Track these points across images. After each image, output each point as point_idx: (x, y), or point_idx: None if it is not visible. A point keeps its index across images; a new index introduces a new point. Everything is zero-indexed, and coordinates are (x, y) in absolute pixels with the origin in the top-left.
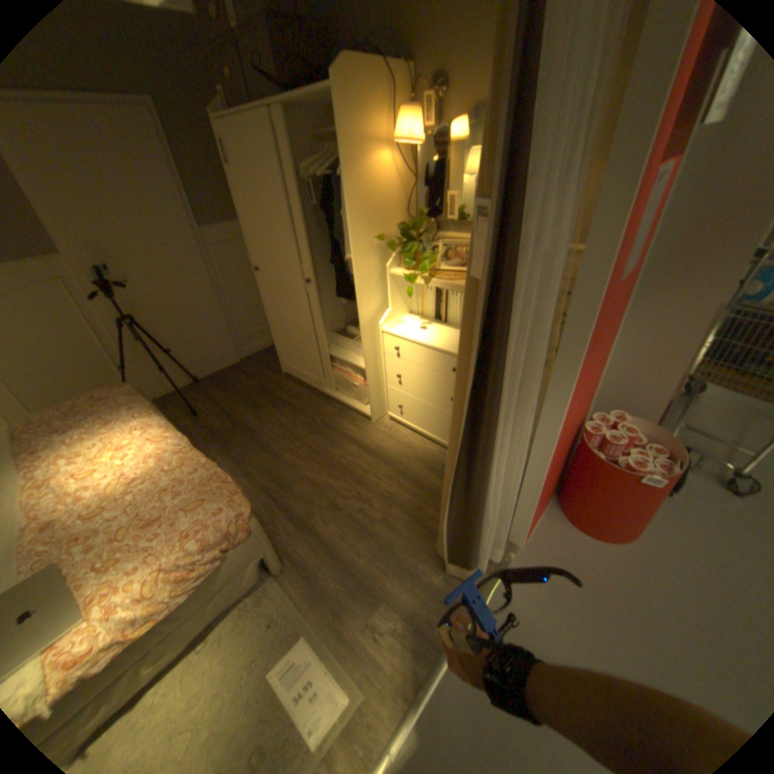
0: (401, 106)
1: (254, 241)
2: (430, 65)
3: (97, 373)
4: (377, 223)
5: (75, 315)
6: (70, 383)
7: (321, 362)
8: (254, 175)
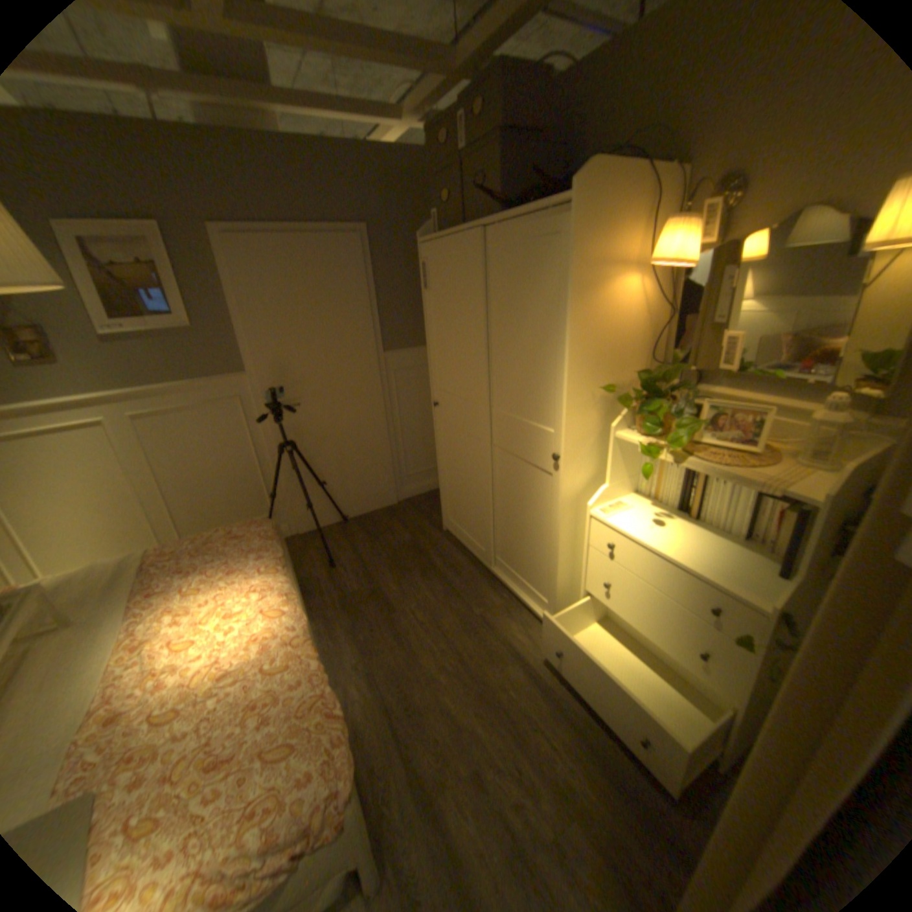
0: (665, 219)
1: (440, 373)
2: (720, 164)
3: (250, 498)
4: (608, 368)
5: (245, 435)
6: (222, 505)
7: (494, 532)
8: (454, 302)
